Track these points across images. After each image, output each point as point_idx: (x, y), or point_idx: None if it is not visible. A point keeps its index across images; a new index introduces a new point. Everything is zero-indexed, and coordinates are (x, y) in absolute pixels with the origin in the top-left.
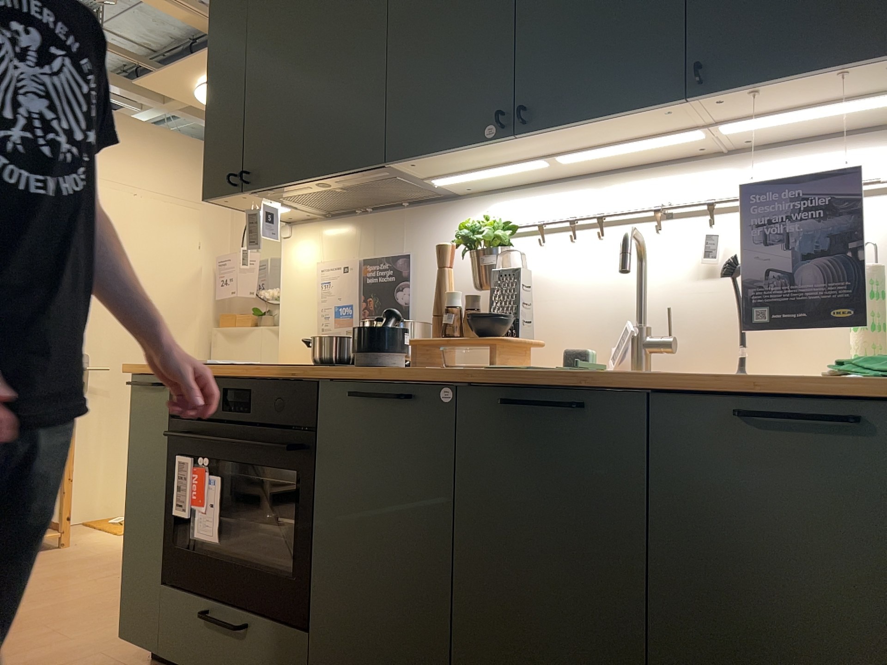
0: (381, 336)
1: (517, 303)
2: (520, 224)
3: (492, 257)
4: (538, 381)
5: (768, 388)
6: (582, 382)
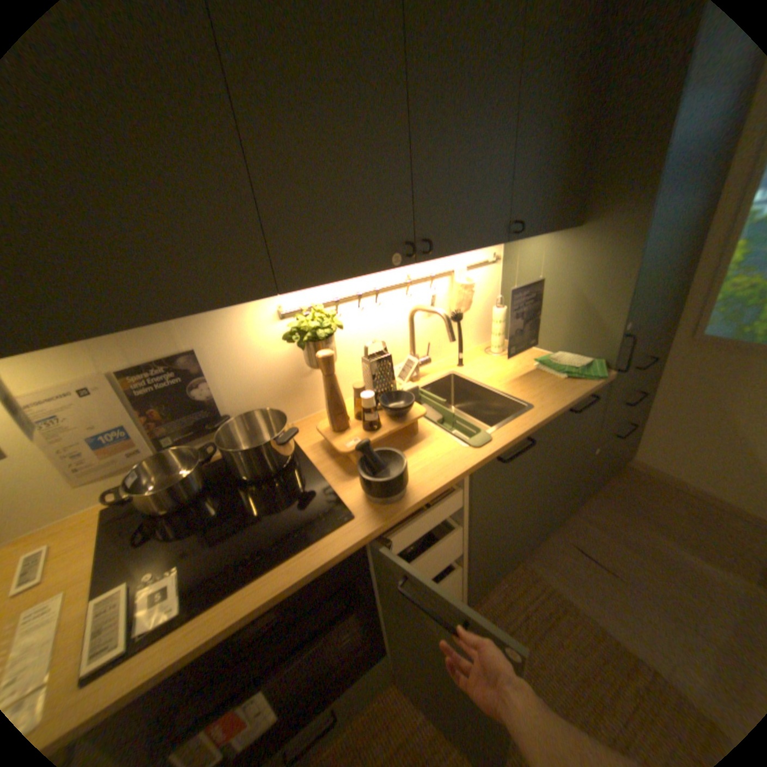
0: (401, 470)
1: (387, 377)
2: (323, 304)
3: (333, 343)
4: (509, 439)
5: (581, 398)
6: (532, 430)
